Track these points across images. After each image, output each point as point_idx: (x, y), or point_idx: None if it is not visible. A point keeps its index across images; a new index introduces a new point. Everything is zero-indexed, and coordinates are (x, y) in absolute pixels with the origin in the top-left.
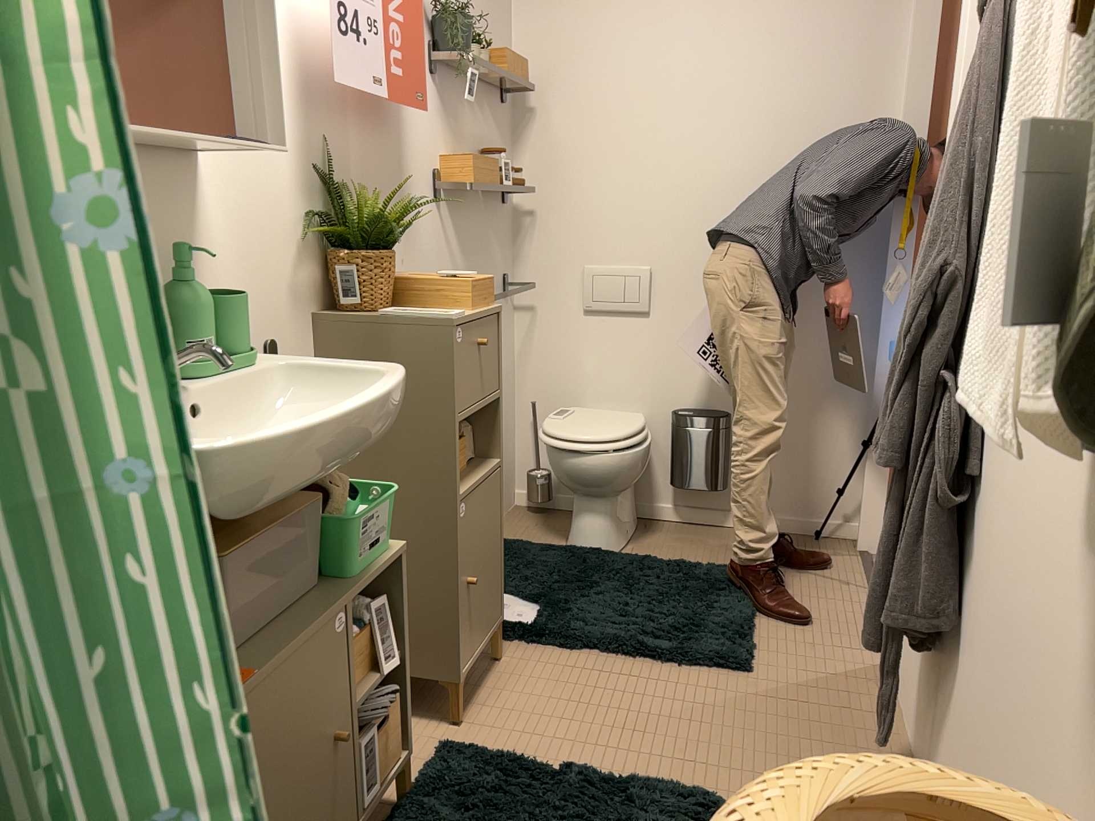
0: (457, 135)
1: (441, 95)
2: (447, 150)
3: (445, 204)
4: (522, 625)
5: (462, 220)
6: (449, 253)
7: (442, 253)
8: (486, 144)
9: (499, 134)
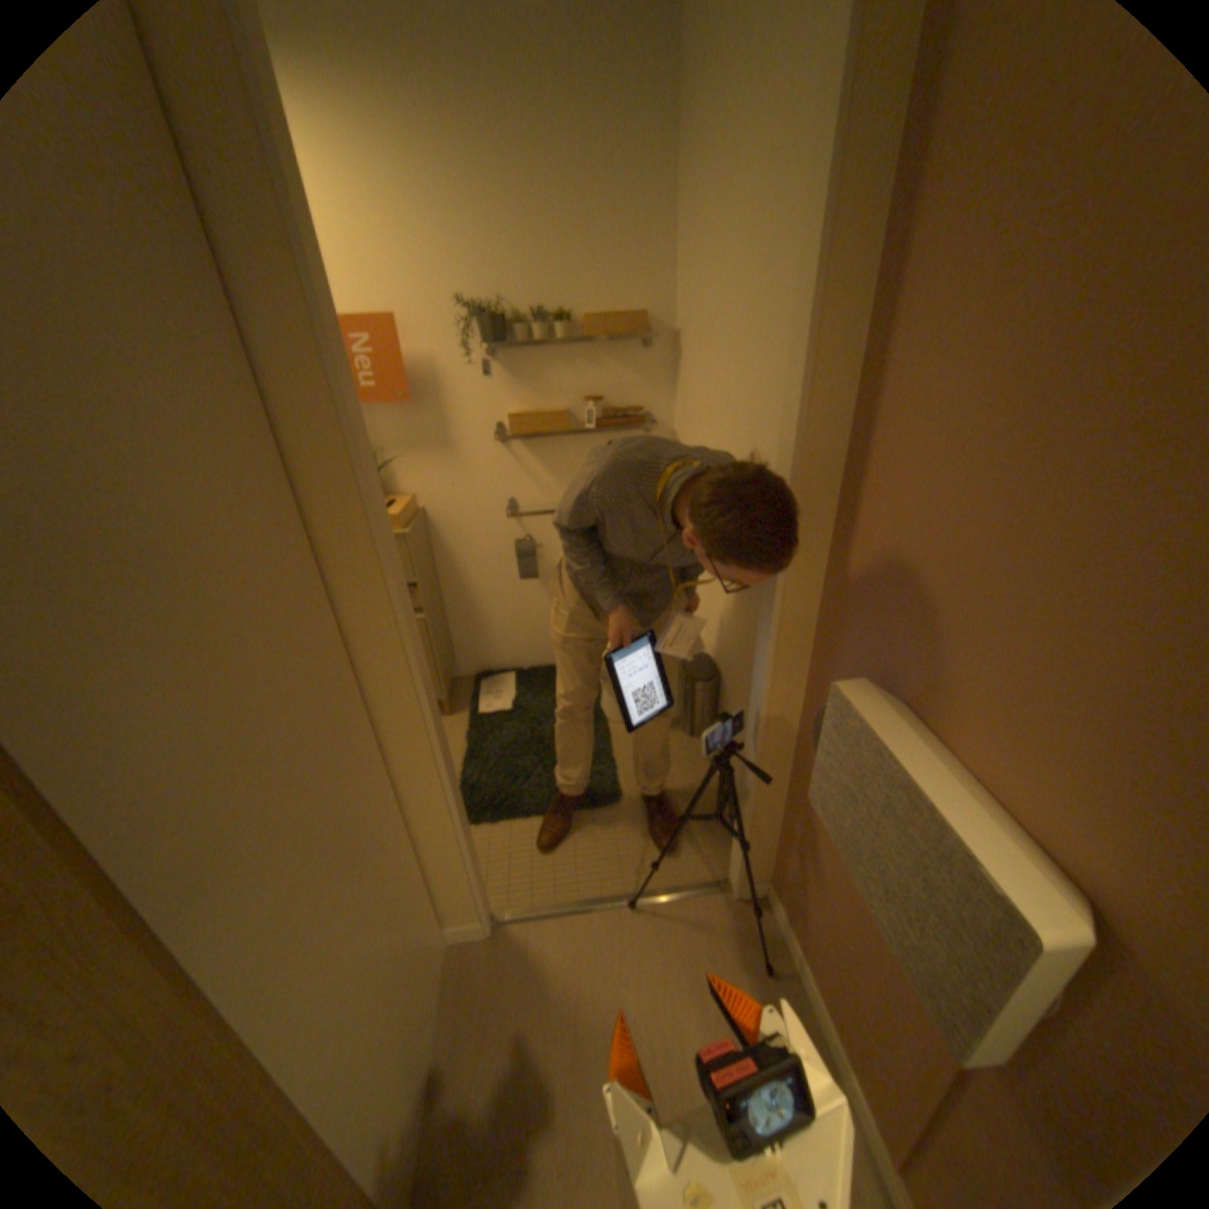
0: (536, 389)
1: (504, 364)
2: (515, 403)
3: (513, 442)
4: (474, 711)
5: (549, 450)
6: (524, 475)
7: (510, 476)
8: (601, 385)
9: (635, 370)
